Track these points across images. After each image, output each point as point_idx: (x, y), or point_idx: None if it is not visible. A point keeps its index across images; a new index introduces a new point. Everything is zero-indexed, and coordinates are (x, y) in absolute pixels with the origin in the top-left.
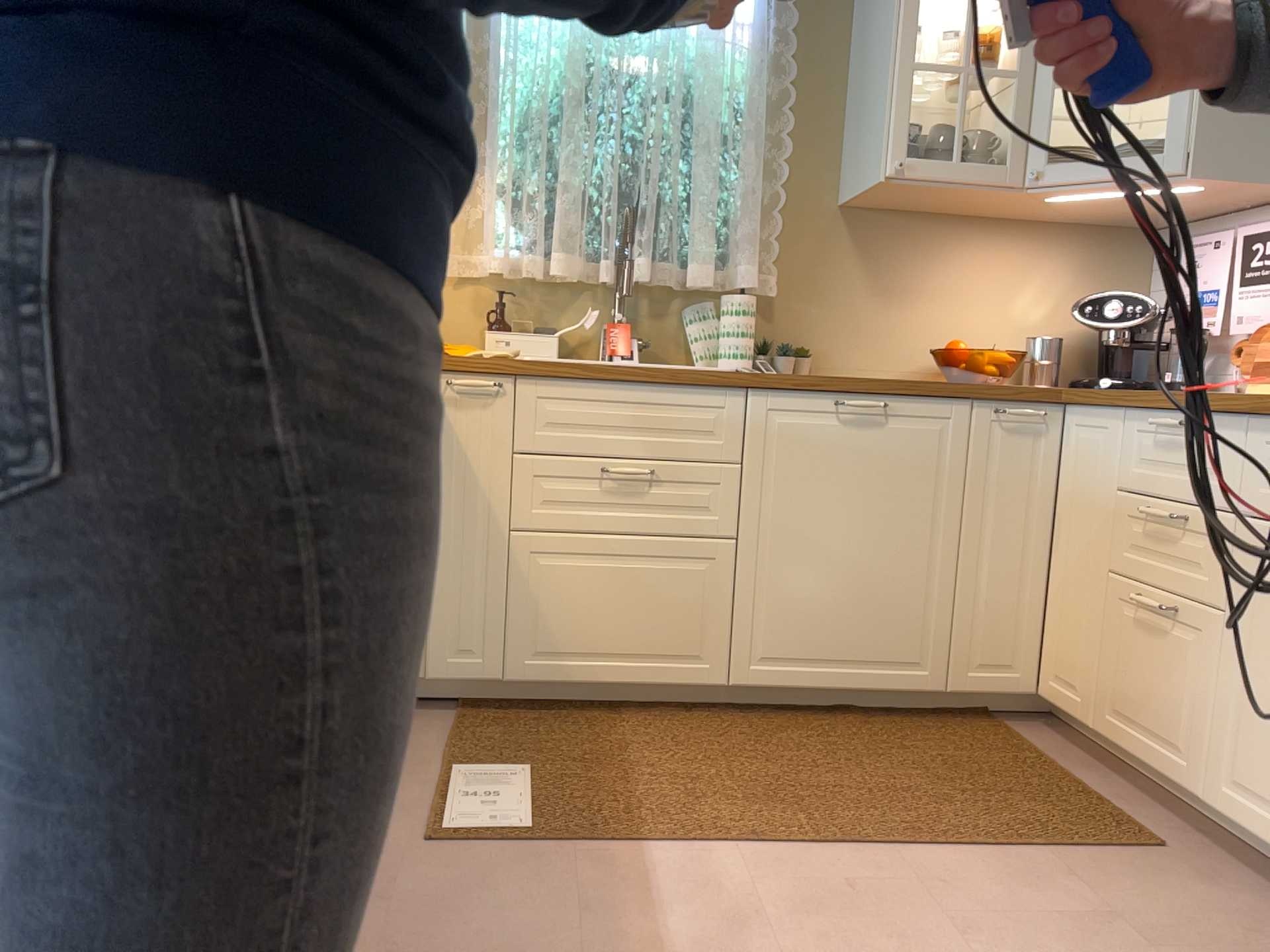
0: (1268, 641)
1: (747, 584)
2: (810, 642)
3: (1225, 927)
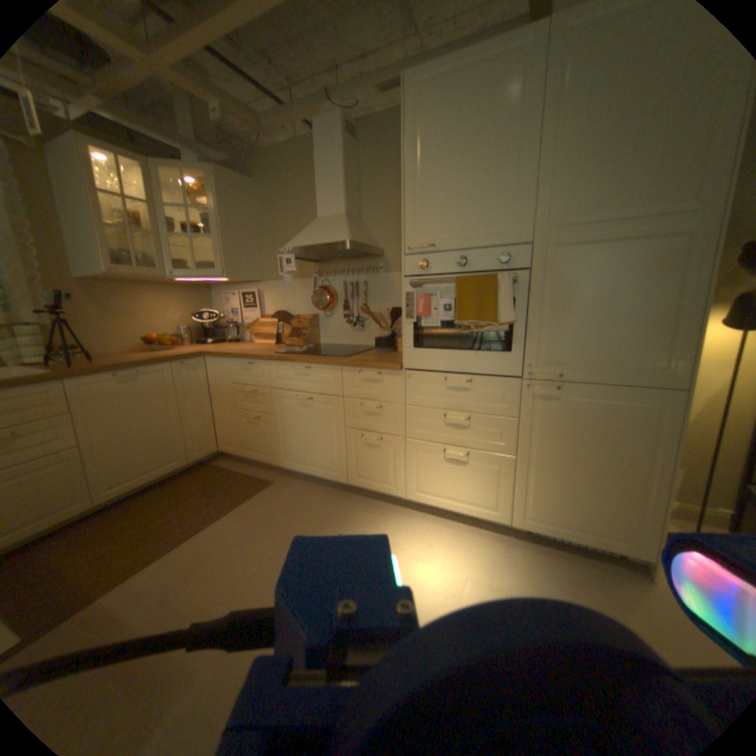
0: (285, 420)
1: (87, 464)
2: (127, 473)
3: (294, 497)
